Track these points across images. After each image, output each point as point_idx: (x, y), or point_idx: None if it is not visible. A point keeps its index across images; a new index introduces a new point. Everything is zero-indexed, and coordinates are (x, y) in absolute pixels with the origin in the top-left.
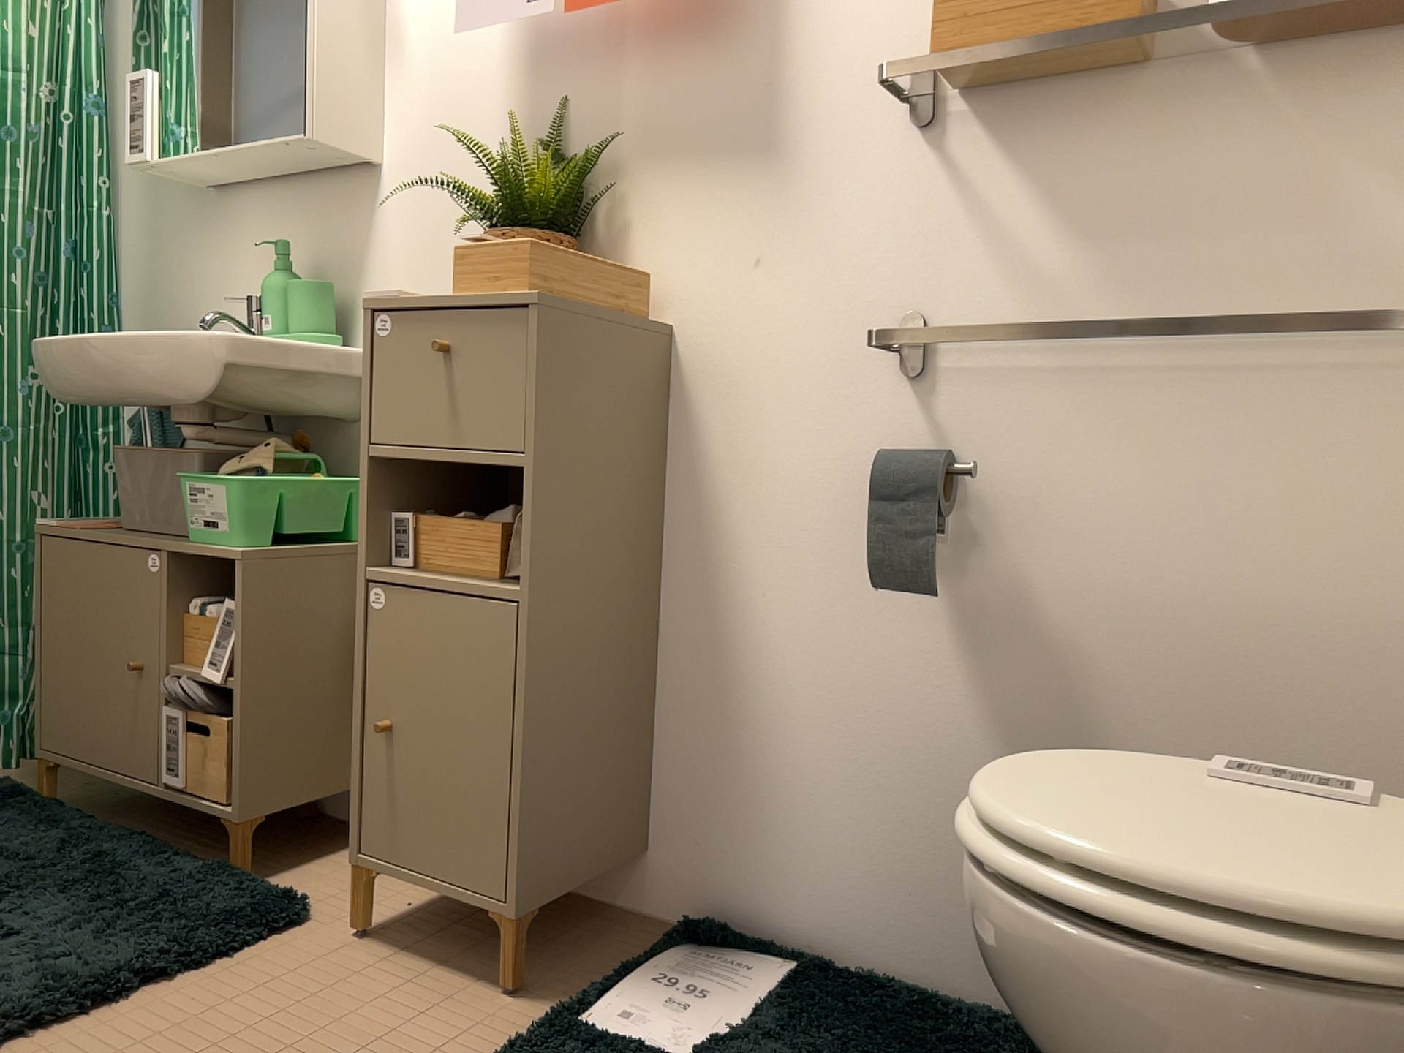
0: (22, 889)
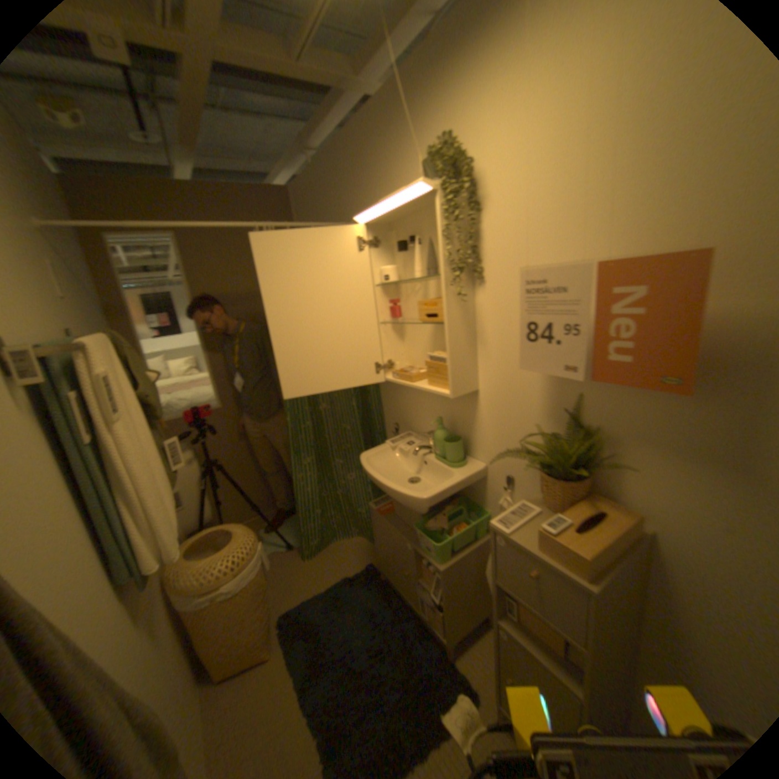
0: (381, 667)
